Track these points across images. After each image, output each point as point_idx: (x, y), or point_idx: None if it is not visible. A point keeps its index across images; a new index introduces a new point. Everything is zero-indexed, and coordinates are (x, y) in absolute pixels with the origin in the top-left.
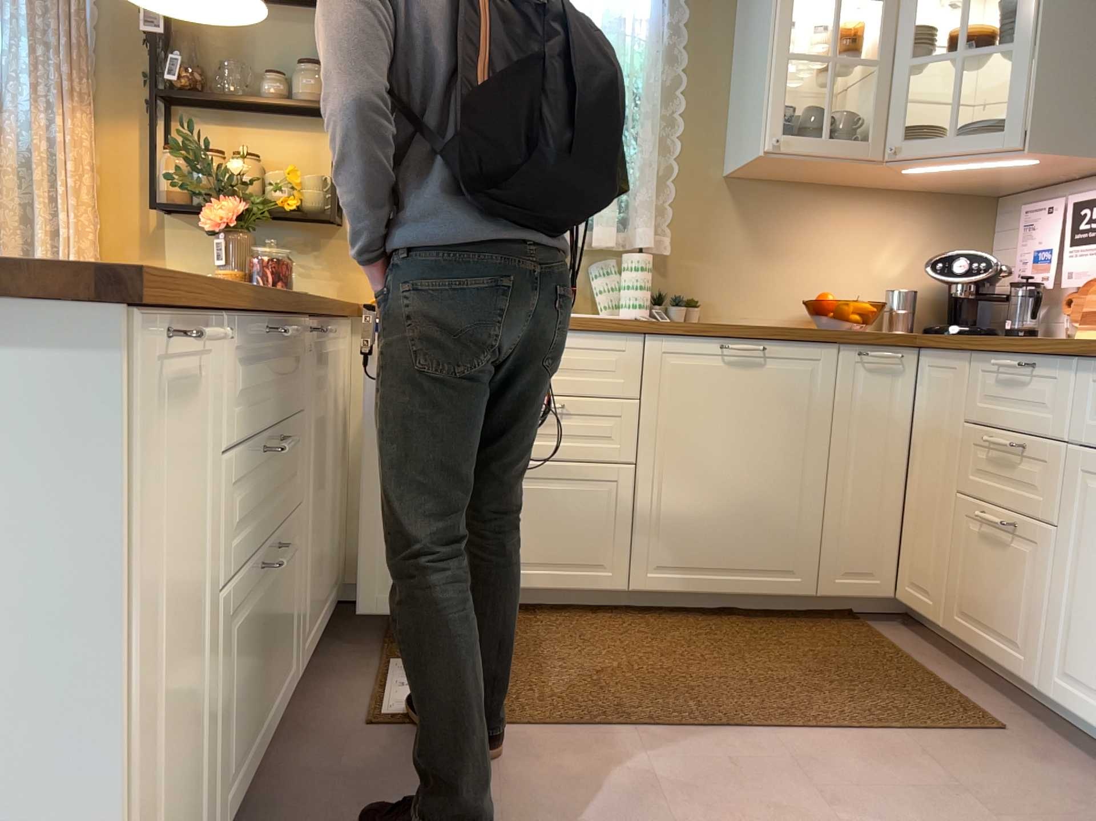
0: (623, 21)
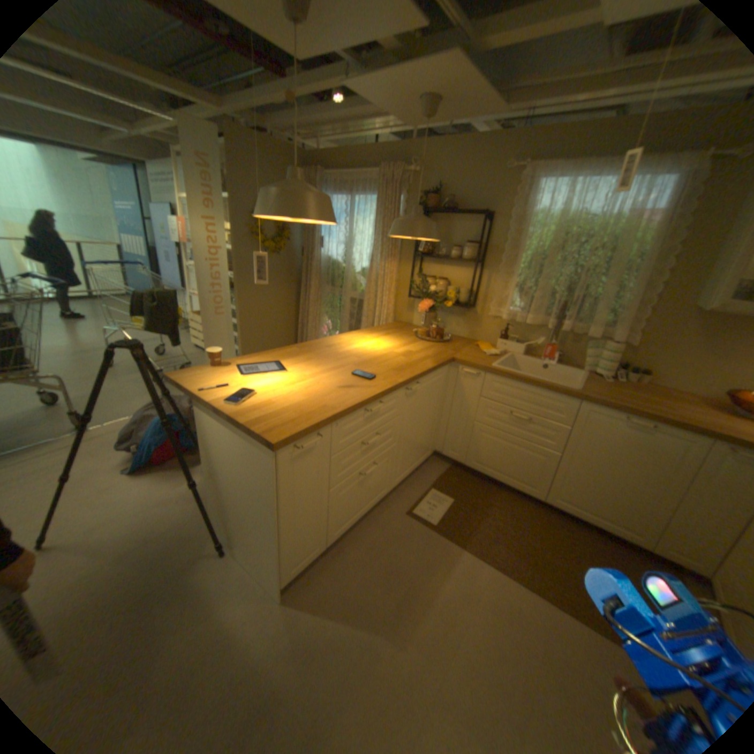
0: (645, 212)
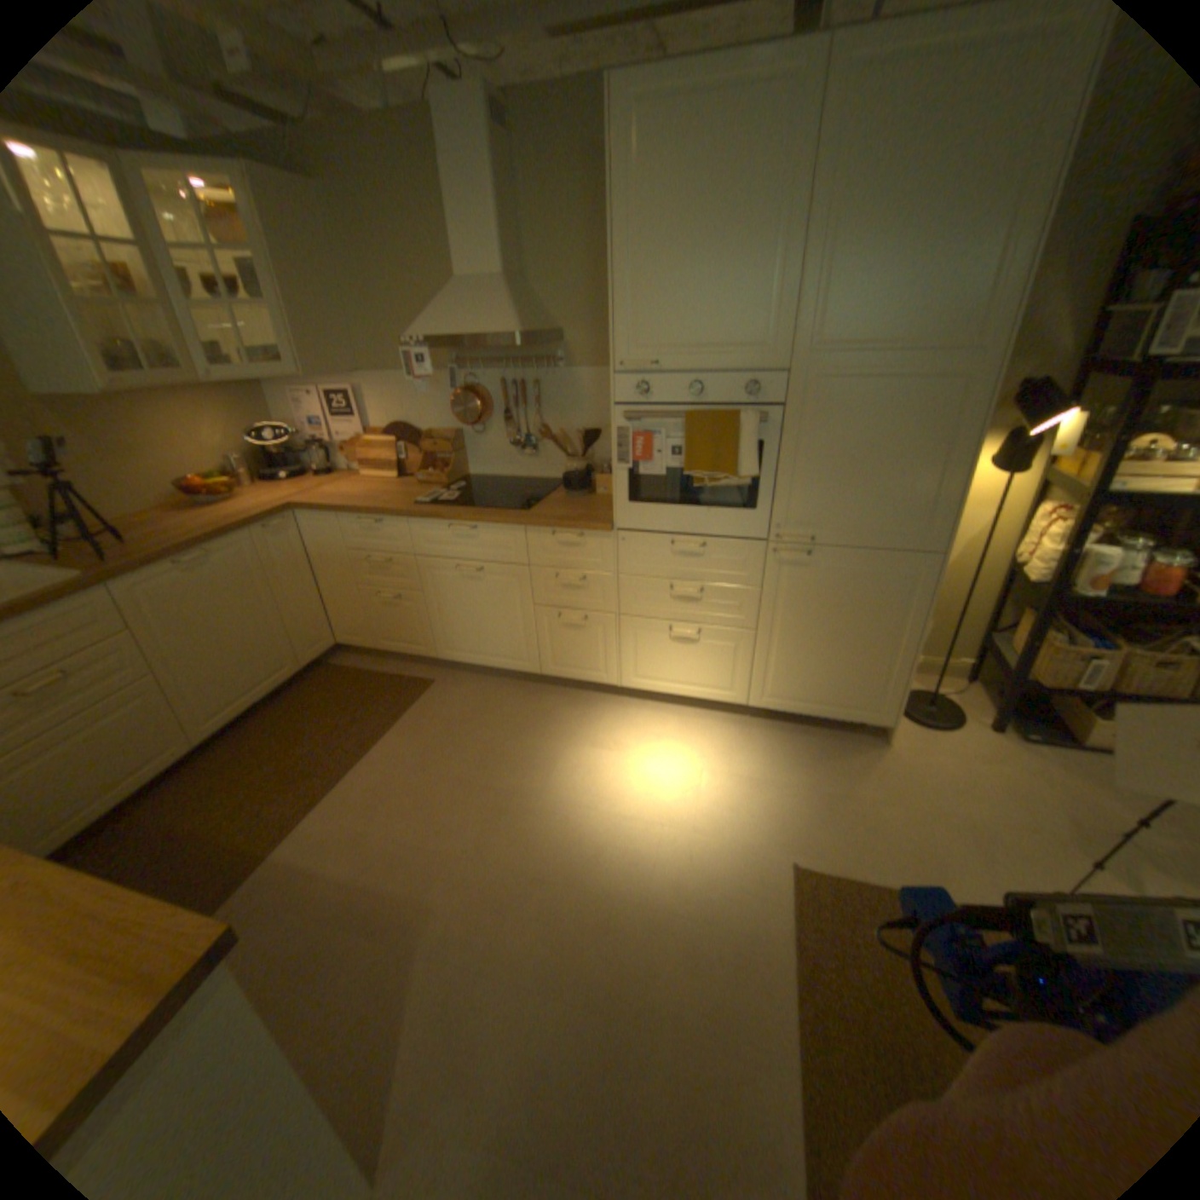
0: None
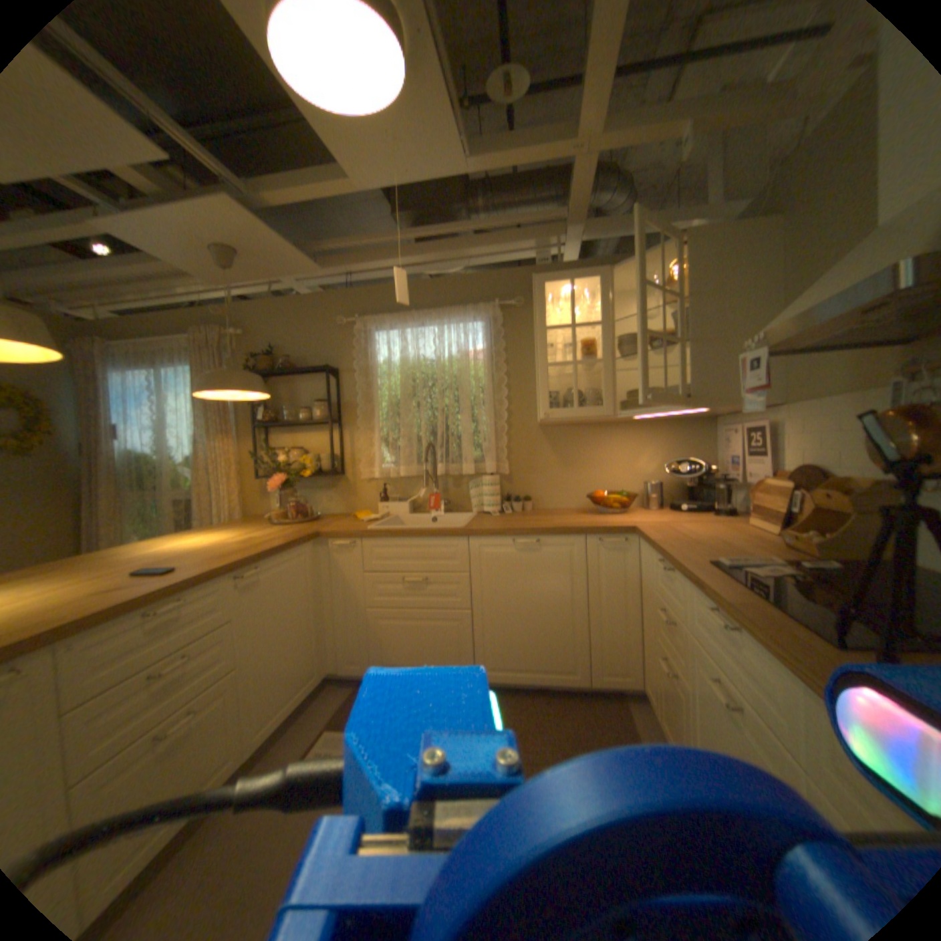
0: (469, 353)
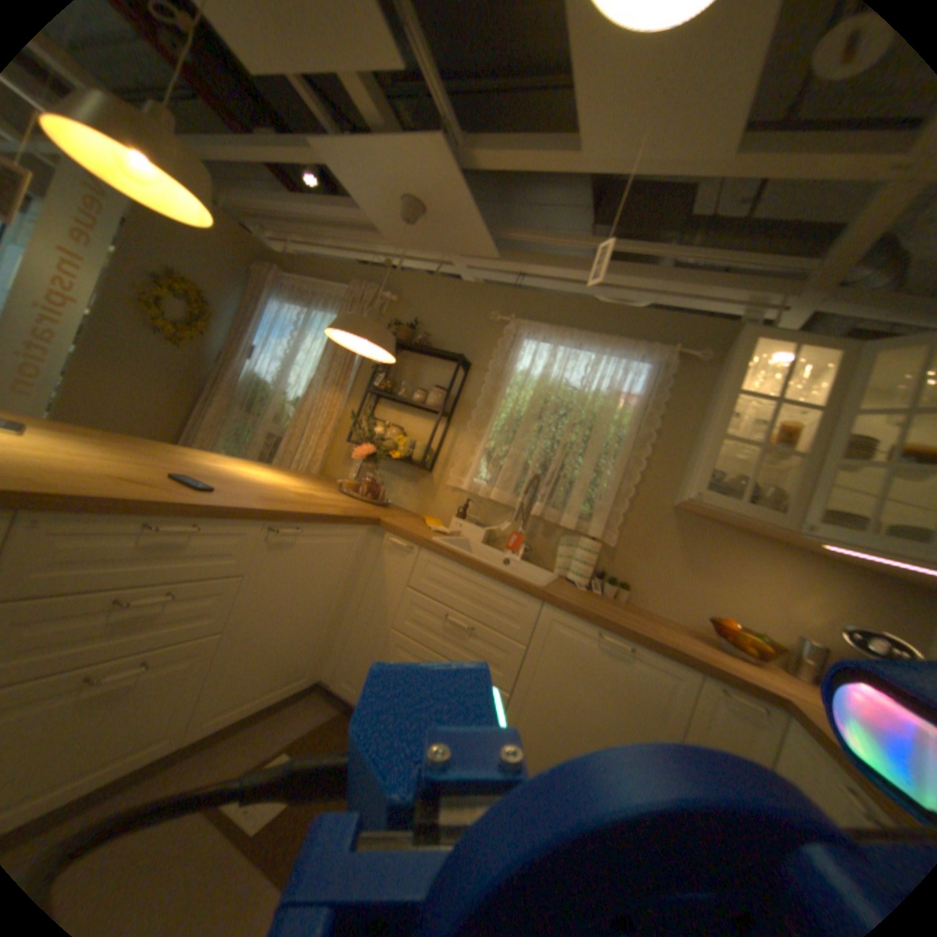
0: (622, 395)
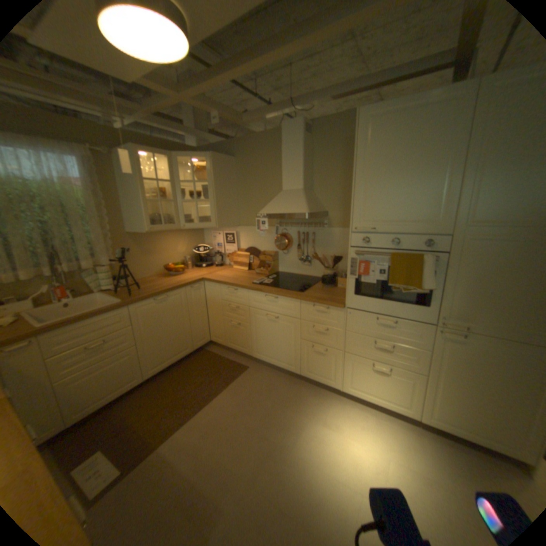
0: (65, 180)
